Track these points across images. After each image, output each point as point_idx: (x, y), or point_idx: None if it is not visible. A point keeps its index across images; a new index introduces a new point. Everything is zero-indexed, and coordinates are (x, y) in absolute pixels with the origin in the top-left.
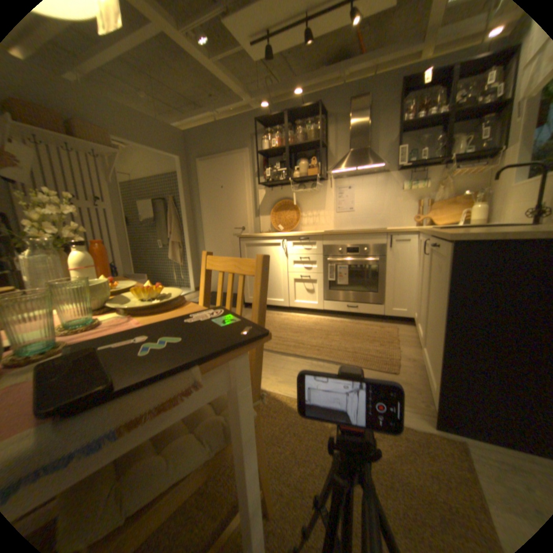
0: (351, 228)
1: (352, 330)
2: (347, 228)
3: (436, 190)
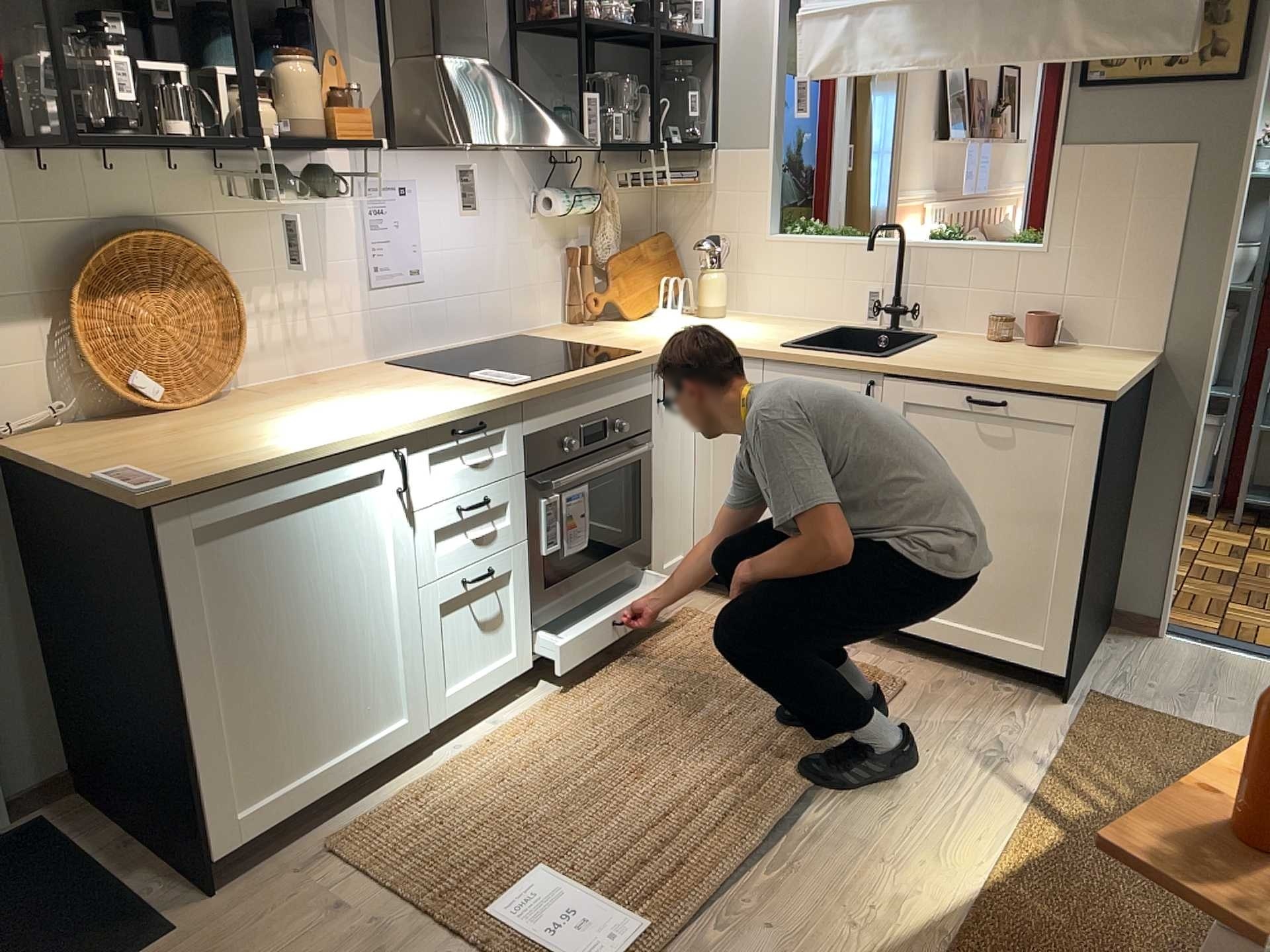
0: (424, 346)
1: (677, 670)
2: (412, 349)
3: (588, 219)
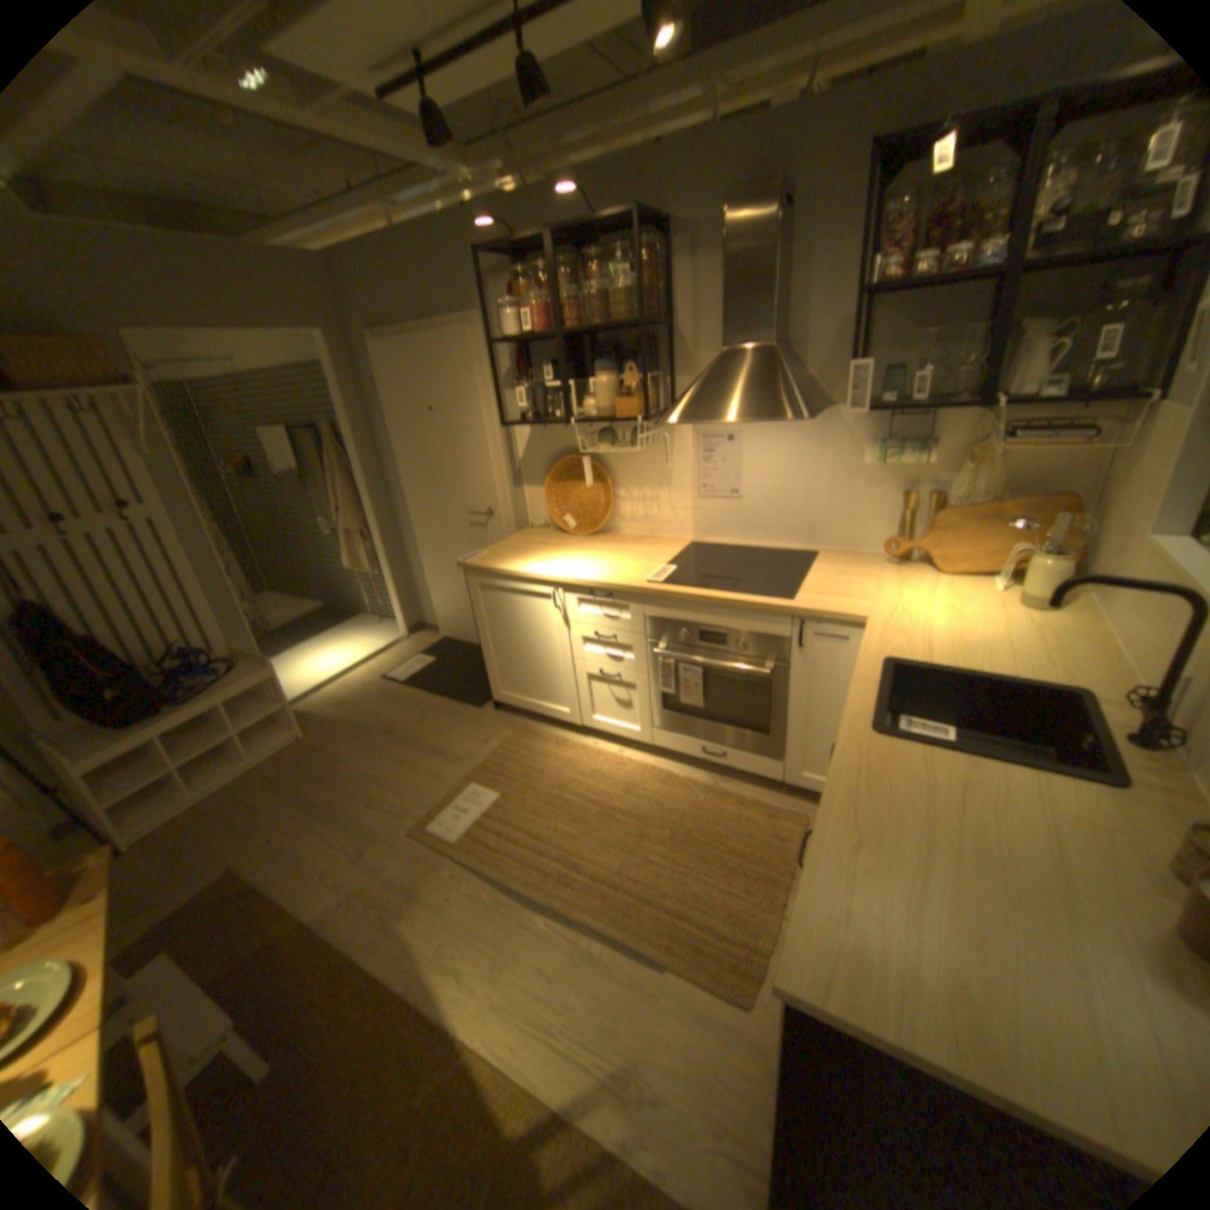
0: (736, 539)
1: (701, 822)
2: (726, 538)
3: (956, 467)
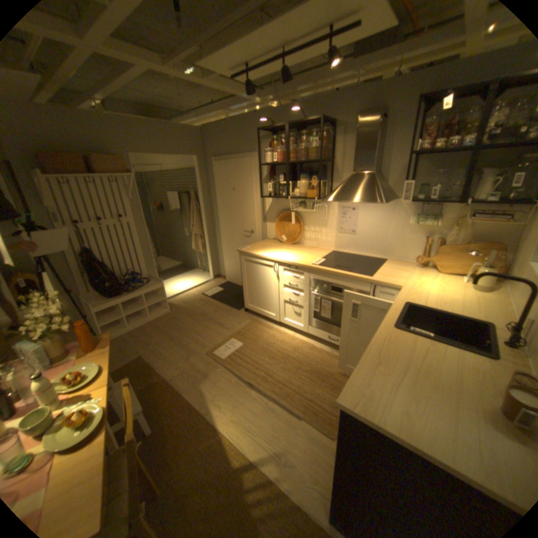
0: (352, 251)
1: (324, 366)
2: (348, 250)
3: (450, 228)
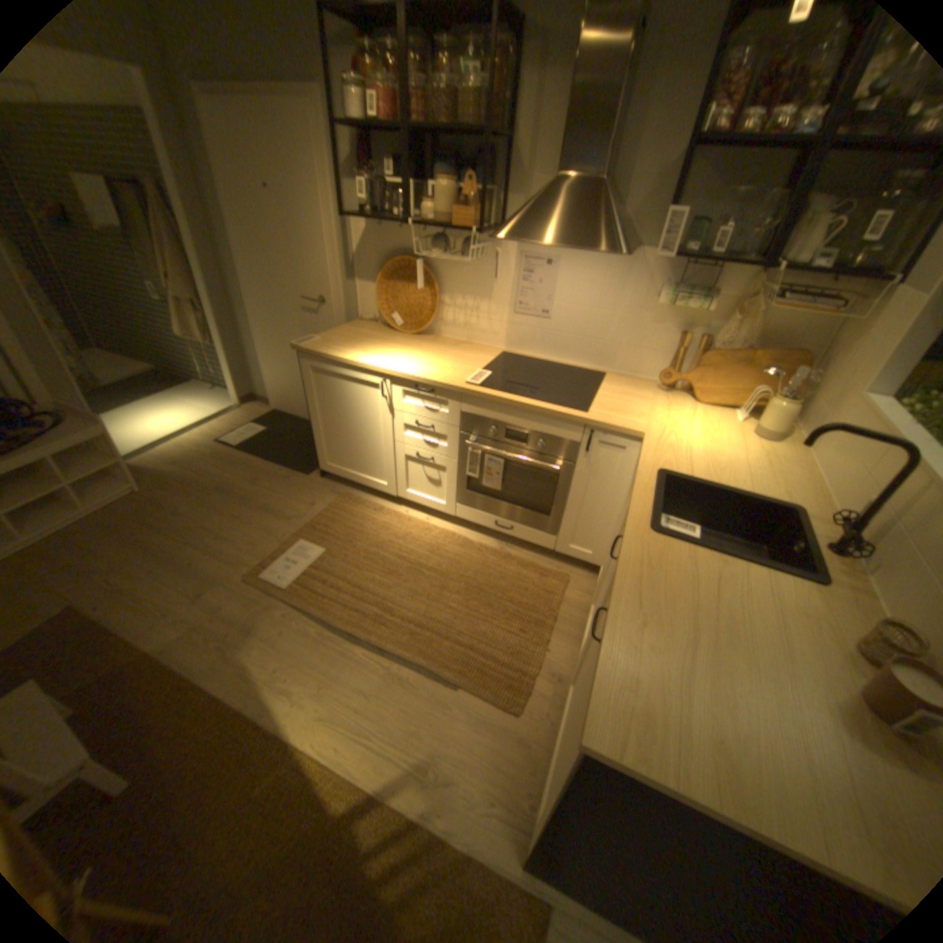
0: (541, 354)
1: (490, 578)
2: (532, 352)
3: (726, 317)
